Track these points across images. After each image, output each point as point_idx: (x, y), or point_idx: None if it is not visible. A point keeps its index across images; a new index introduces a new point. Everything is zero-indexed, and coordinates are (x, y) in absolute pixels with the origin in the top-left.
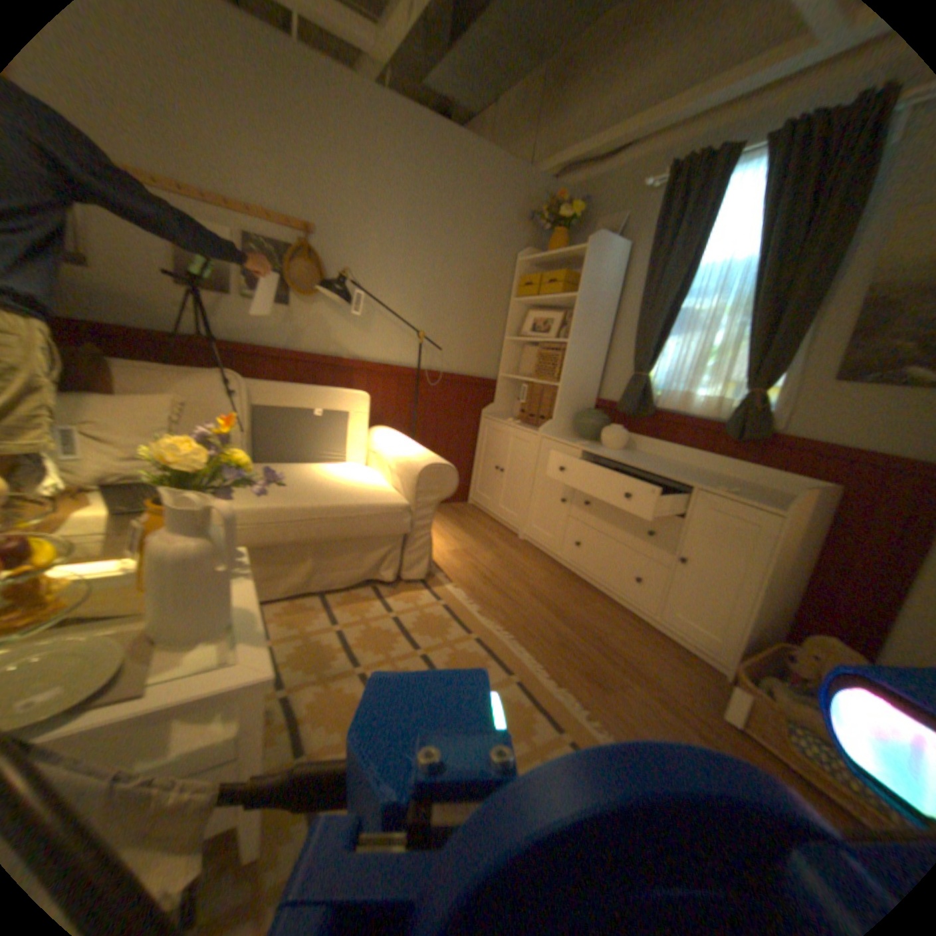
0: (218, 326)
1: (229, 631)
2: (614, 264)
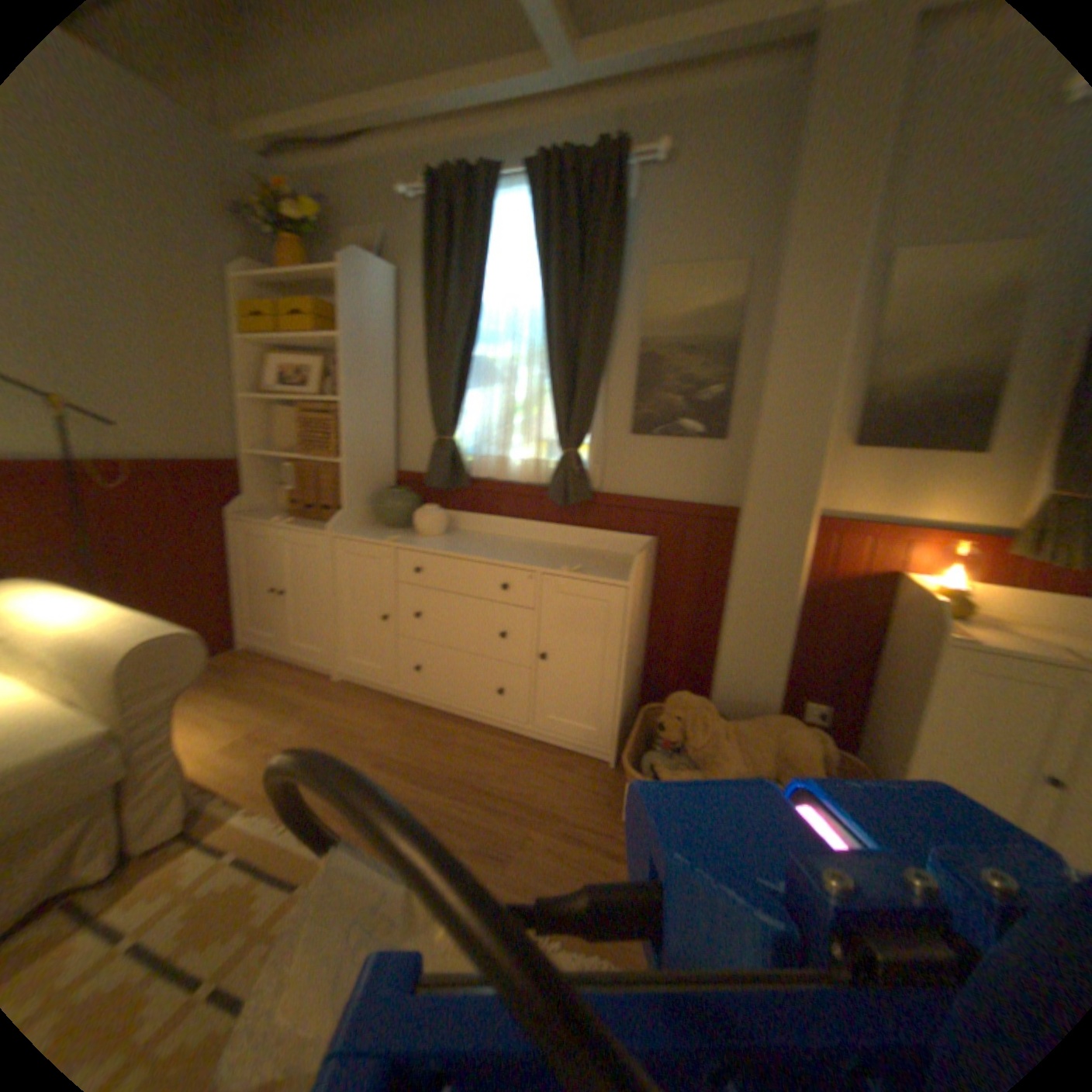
0: None
1: None
2: (378, 295)
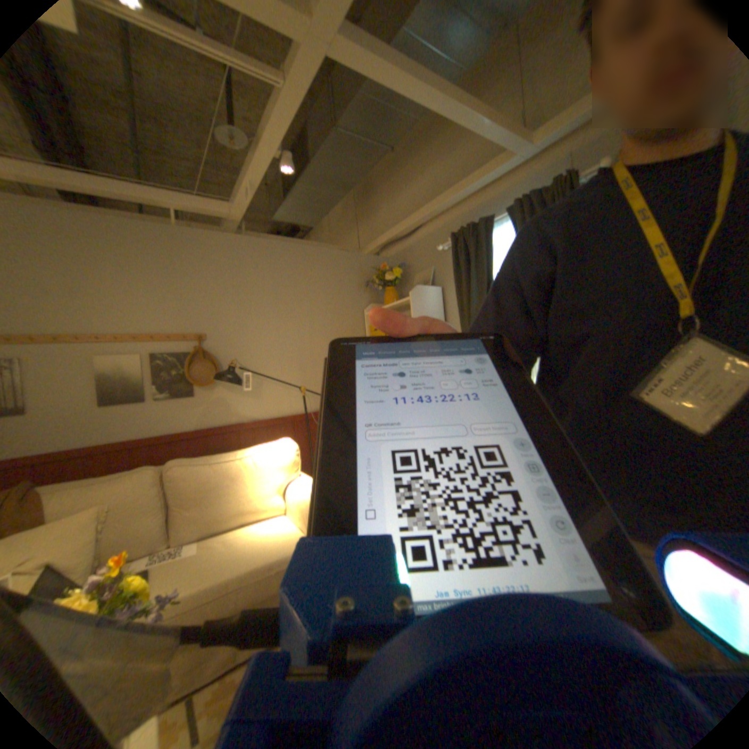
0: (139, 427)
1: None
2: (434, 304)
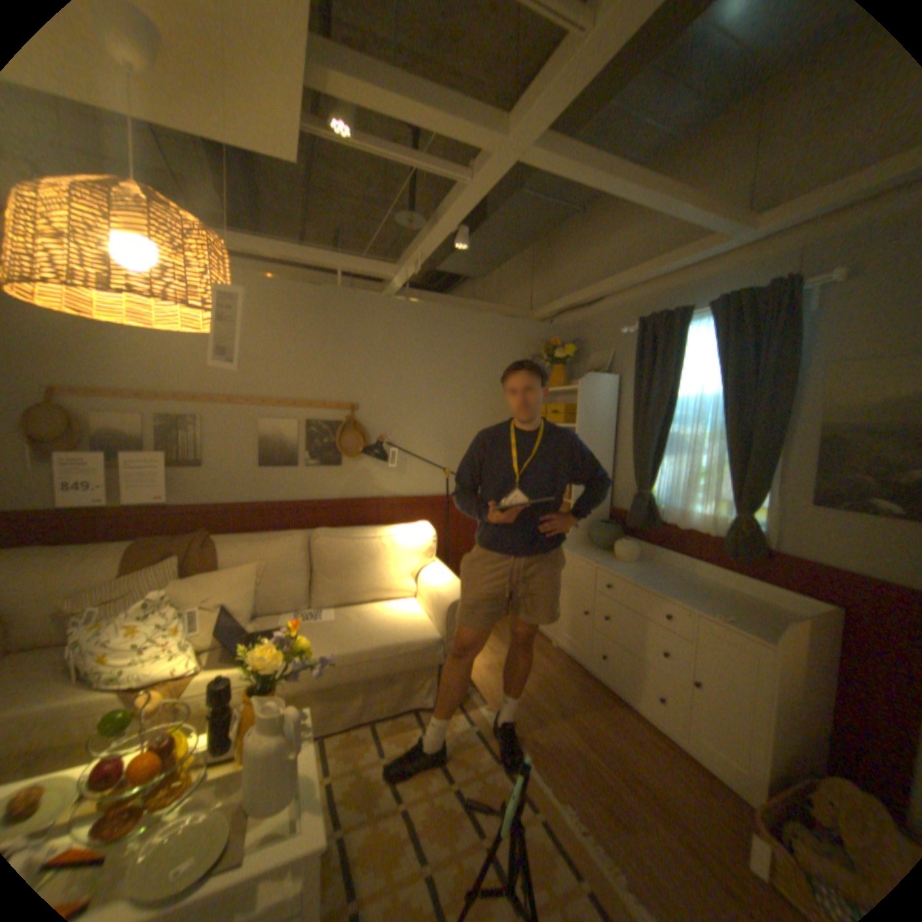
0: (290, 491)
1: (299, 801)
2: (605, 395)
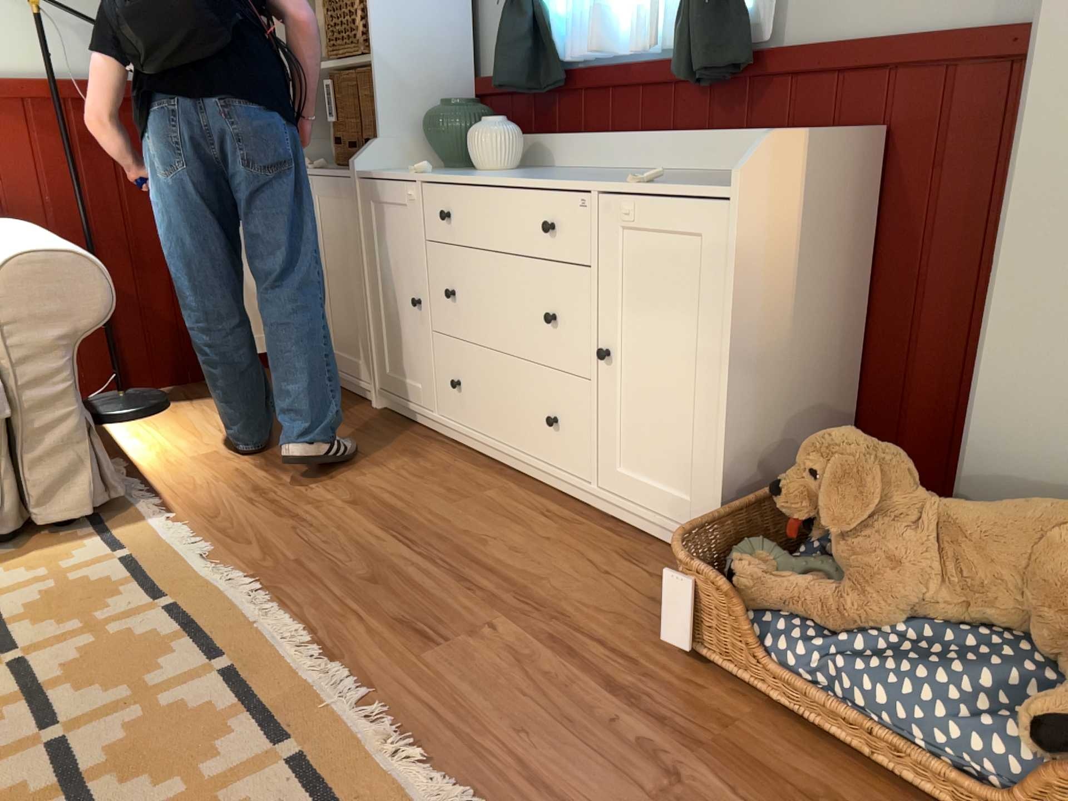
0: None
1: None
2: None
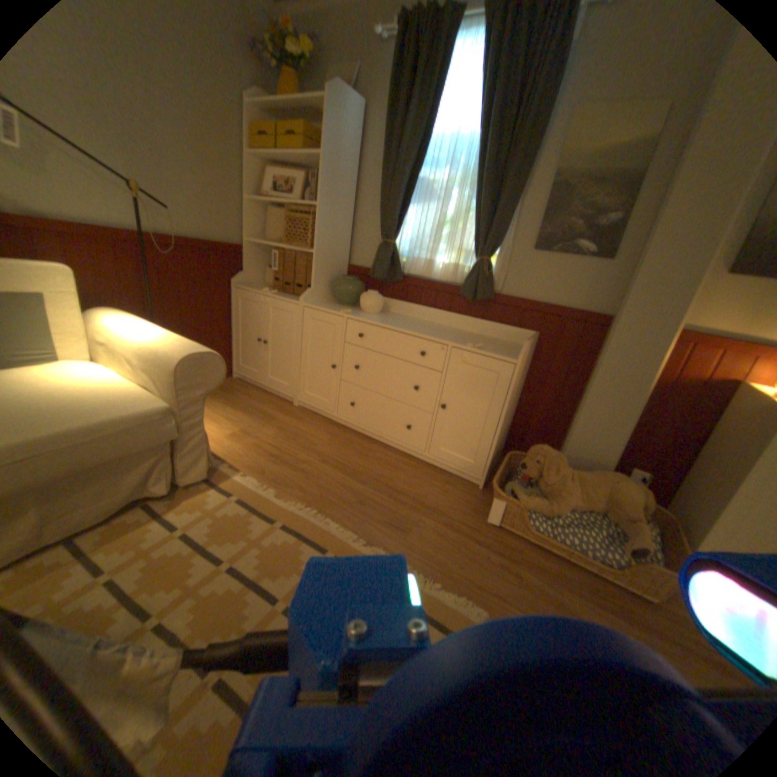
0: None
1: None
2: (352, 122)
